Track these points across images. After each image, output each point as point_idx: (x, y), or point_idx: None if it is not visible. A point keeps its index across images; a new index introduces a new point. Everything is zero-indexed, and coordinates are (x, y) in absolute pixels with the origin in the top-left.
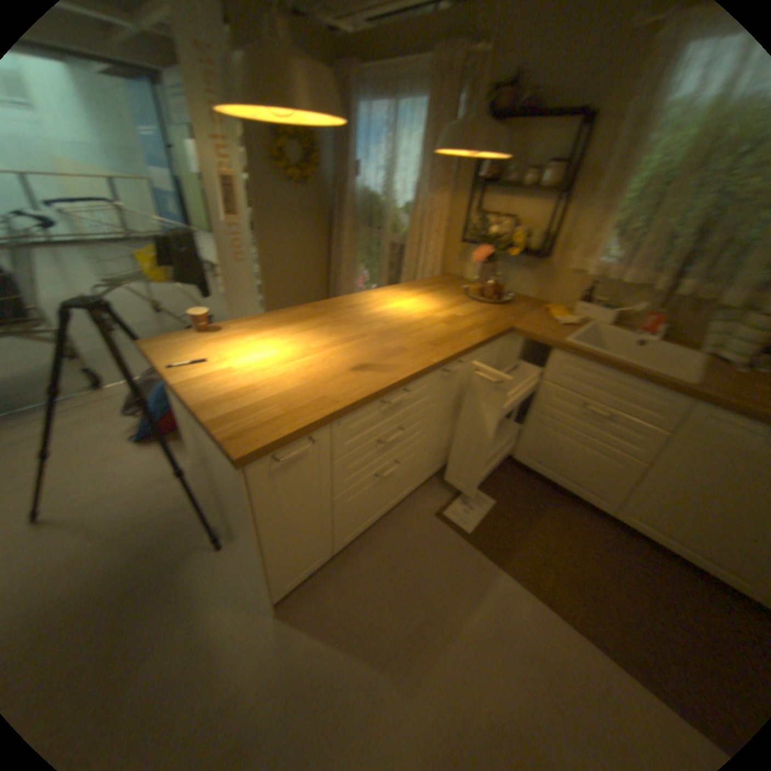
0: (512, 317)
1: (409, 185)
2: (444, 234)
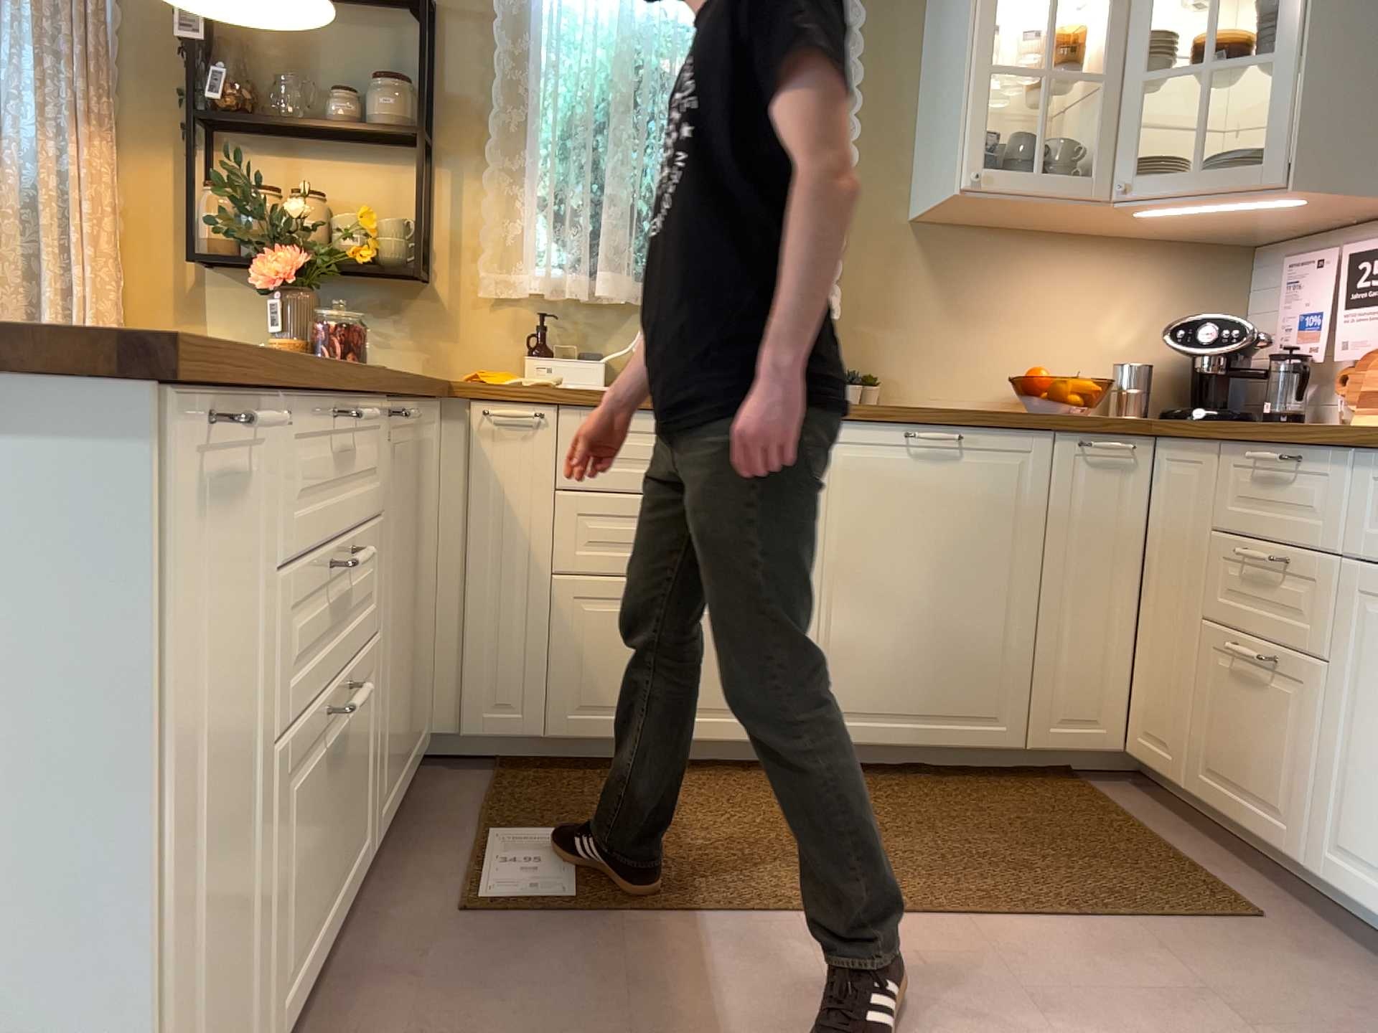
0: None
1: None
2: (121, 254)
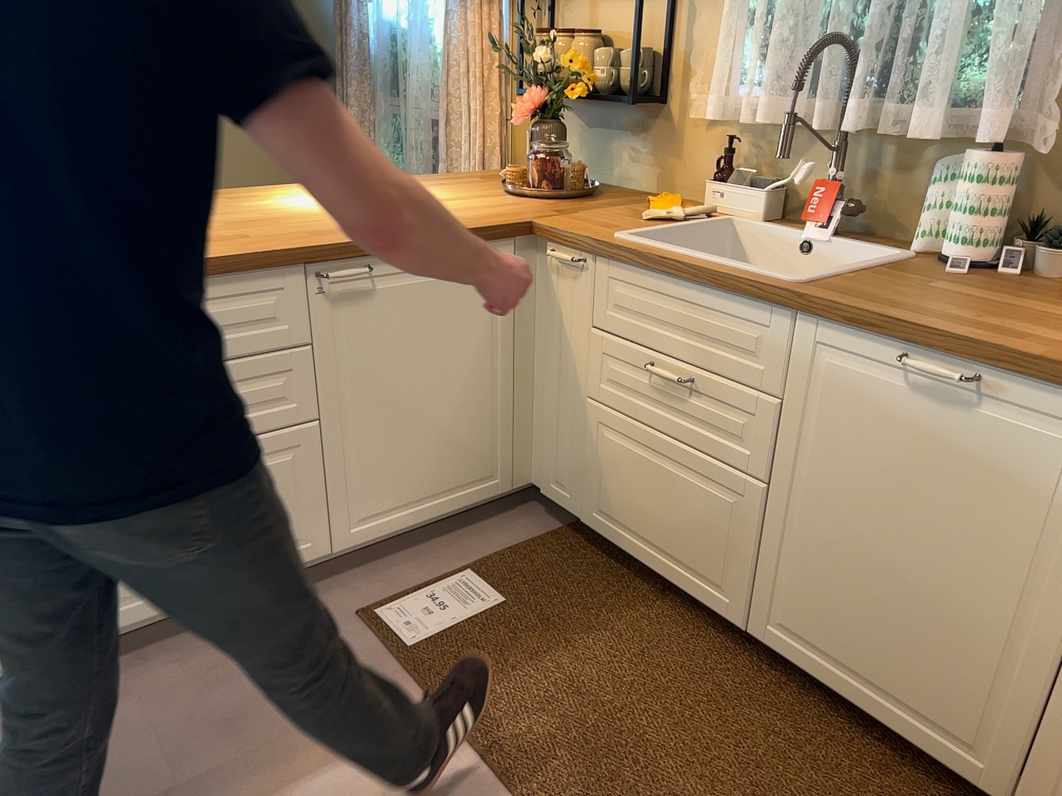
0: (550, 211)
1: (447, 8)
2: (497, 89)
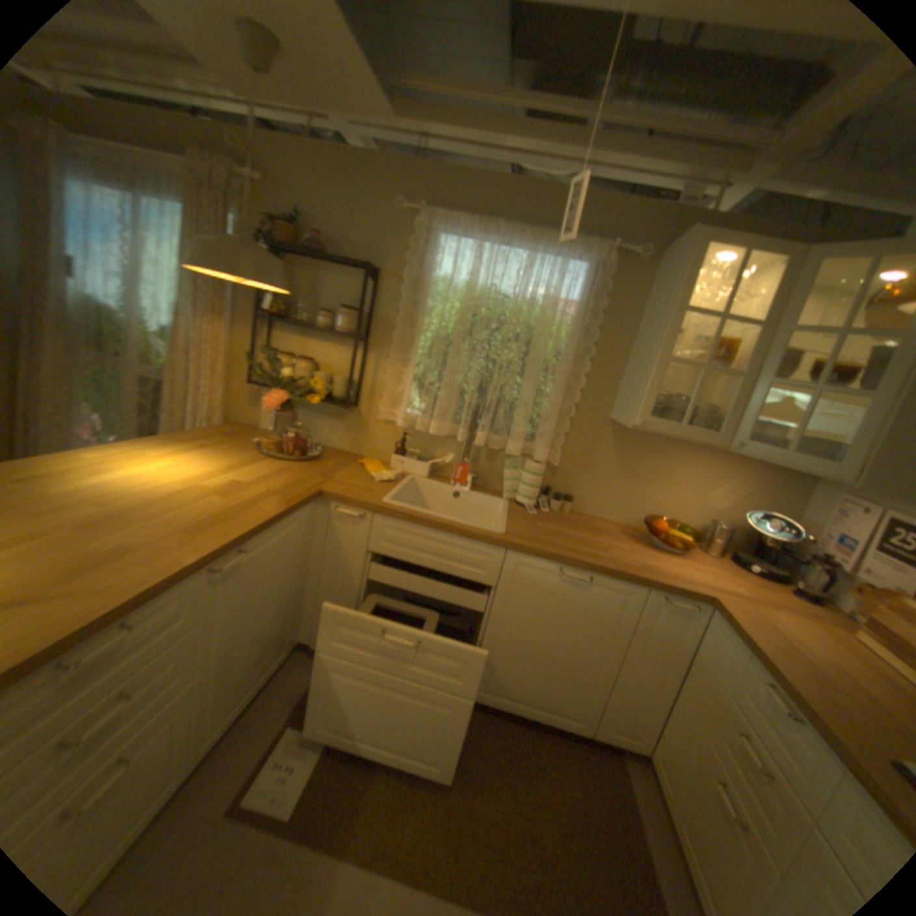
0: (318, 478)
1: (160, 304)
2: (220, 373)
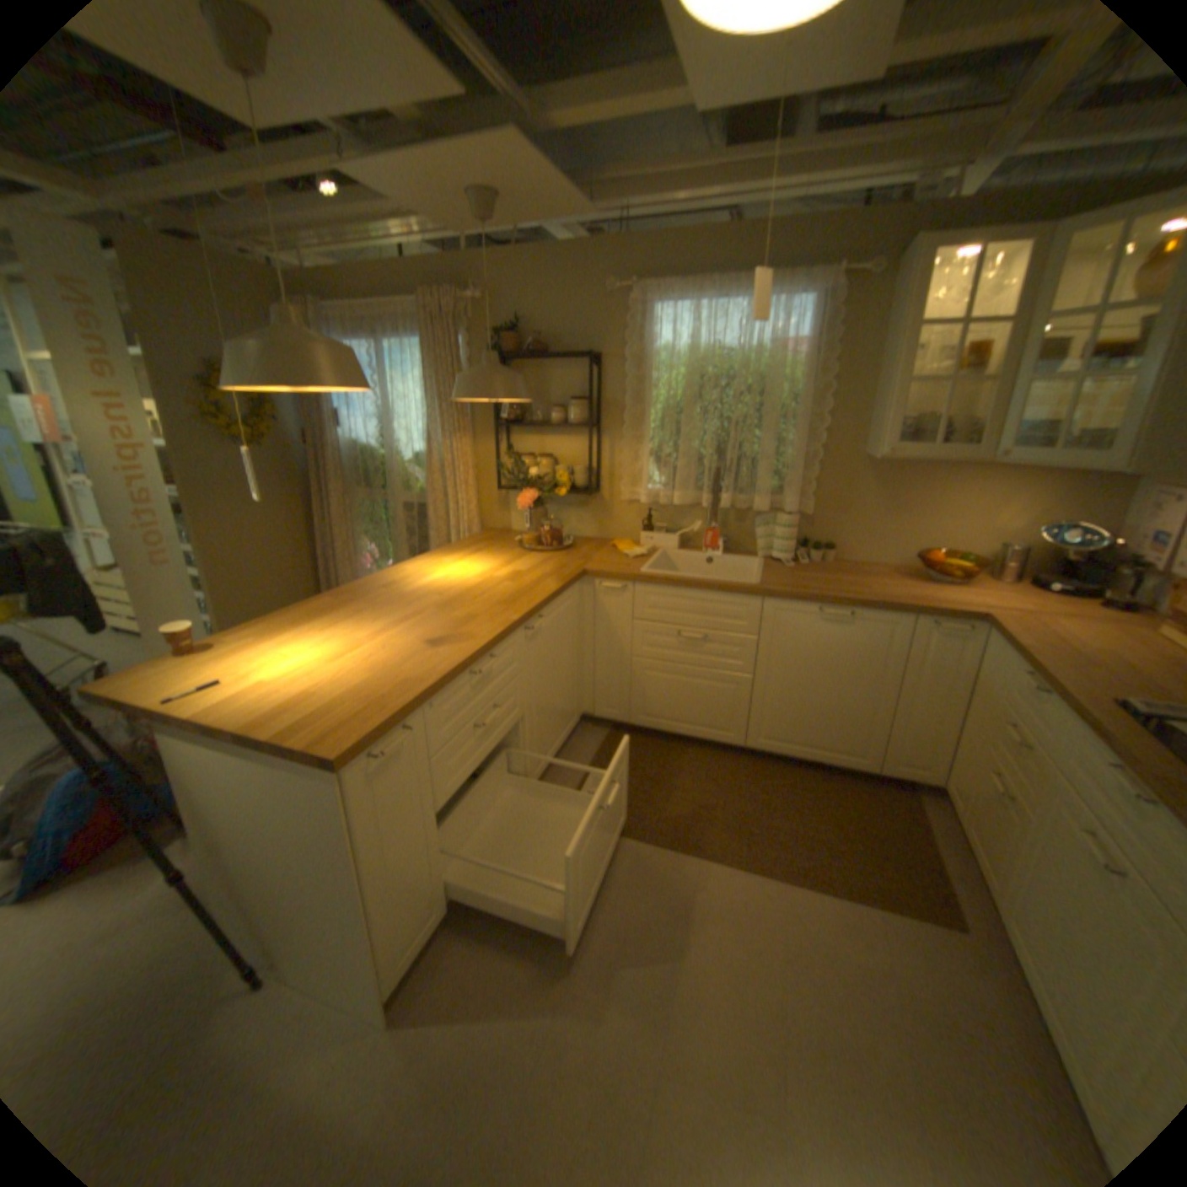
0: (579, 561)
1: (413, 432)
2: (474, 484)
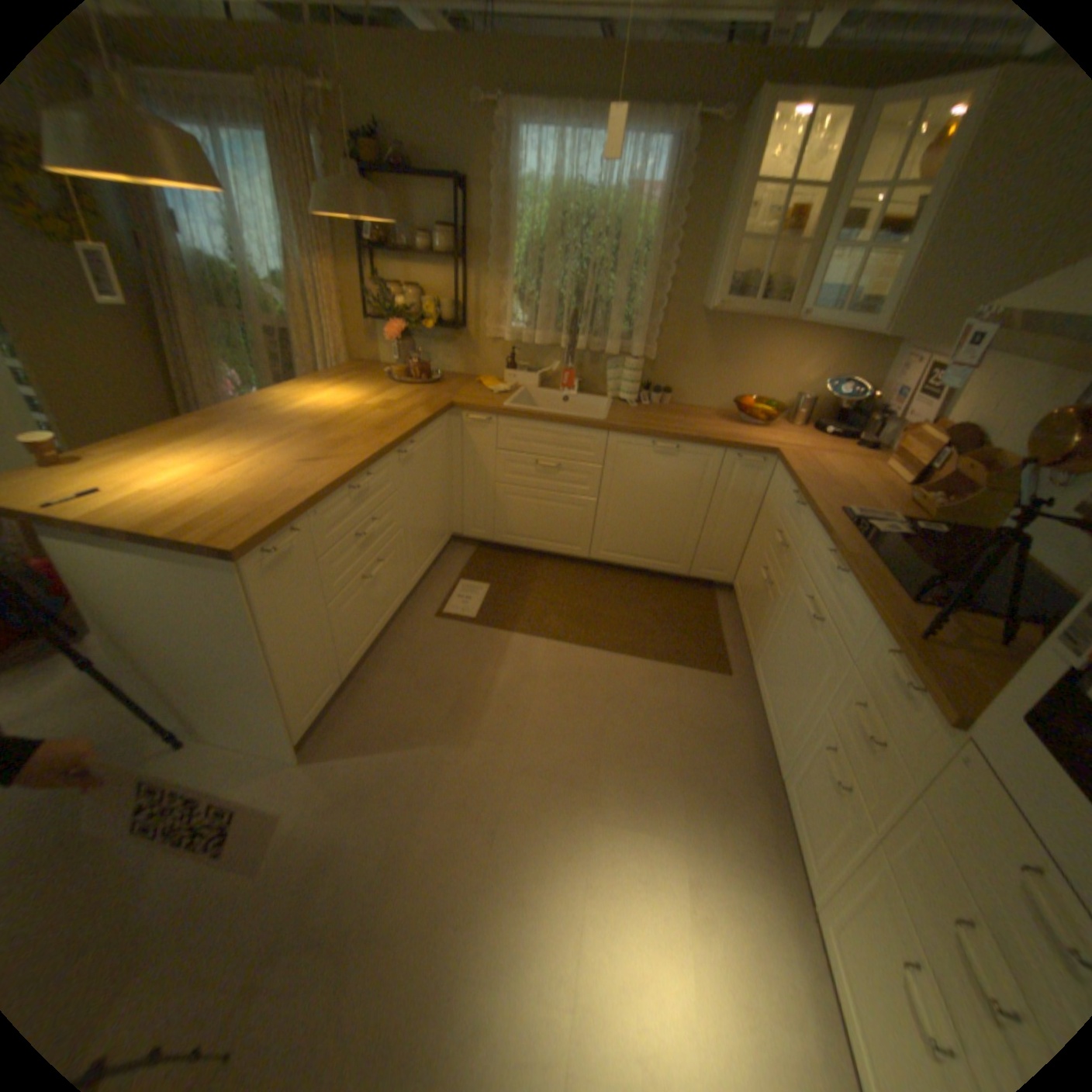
0: (447, 395)
1: (267, 249)
2: (338, 312)
